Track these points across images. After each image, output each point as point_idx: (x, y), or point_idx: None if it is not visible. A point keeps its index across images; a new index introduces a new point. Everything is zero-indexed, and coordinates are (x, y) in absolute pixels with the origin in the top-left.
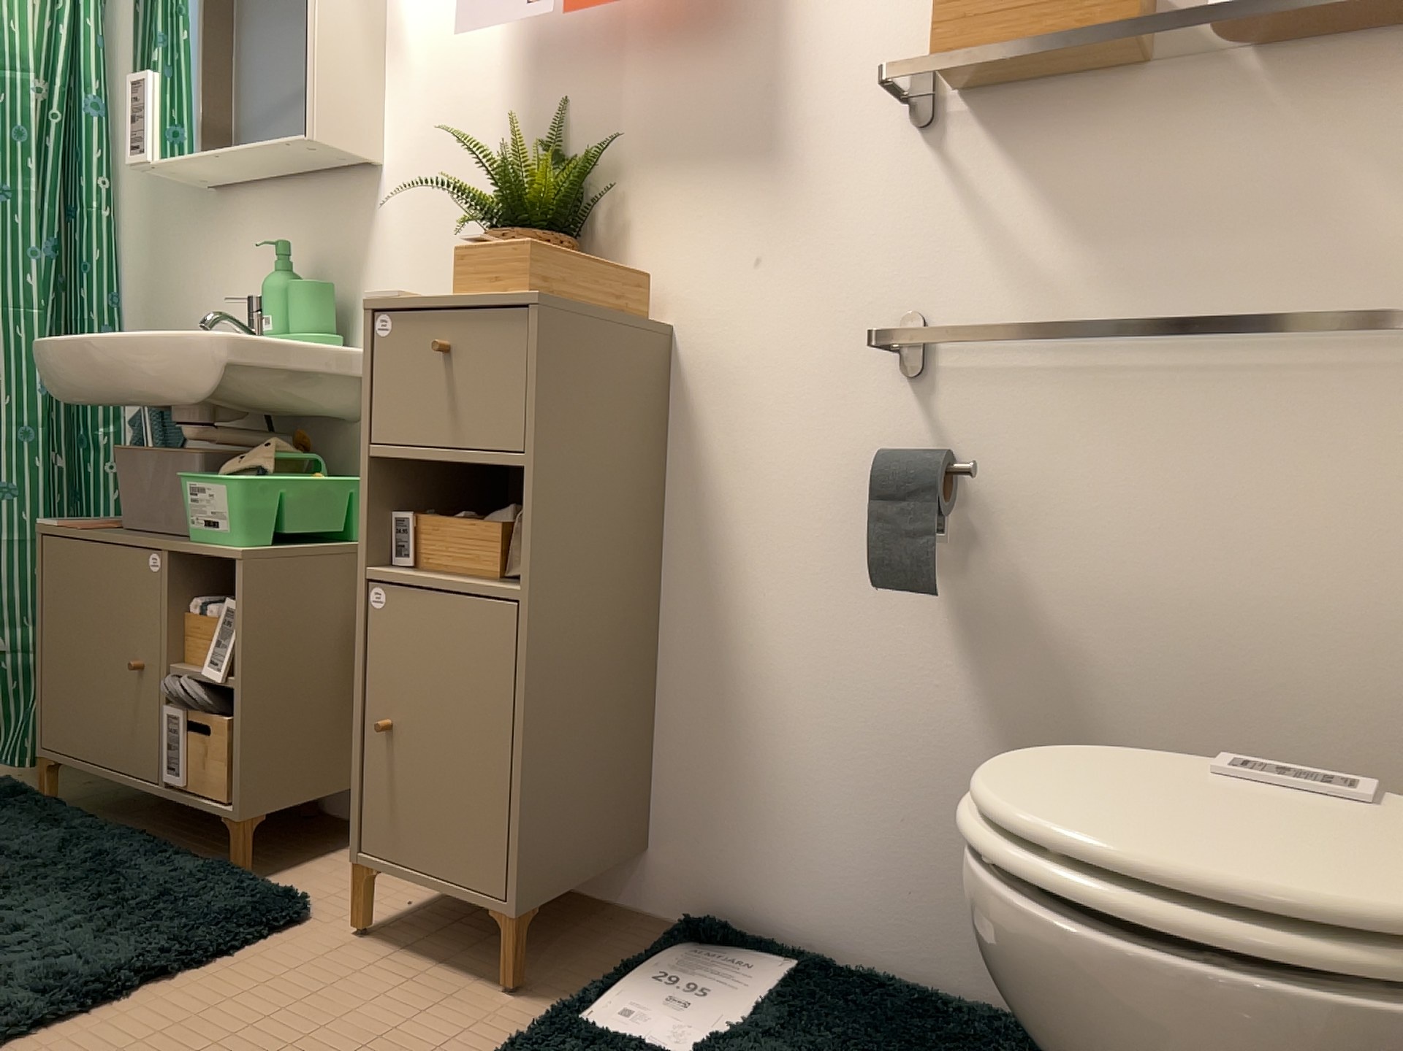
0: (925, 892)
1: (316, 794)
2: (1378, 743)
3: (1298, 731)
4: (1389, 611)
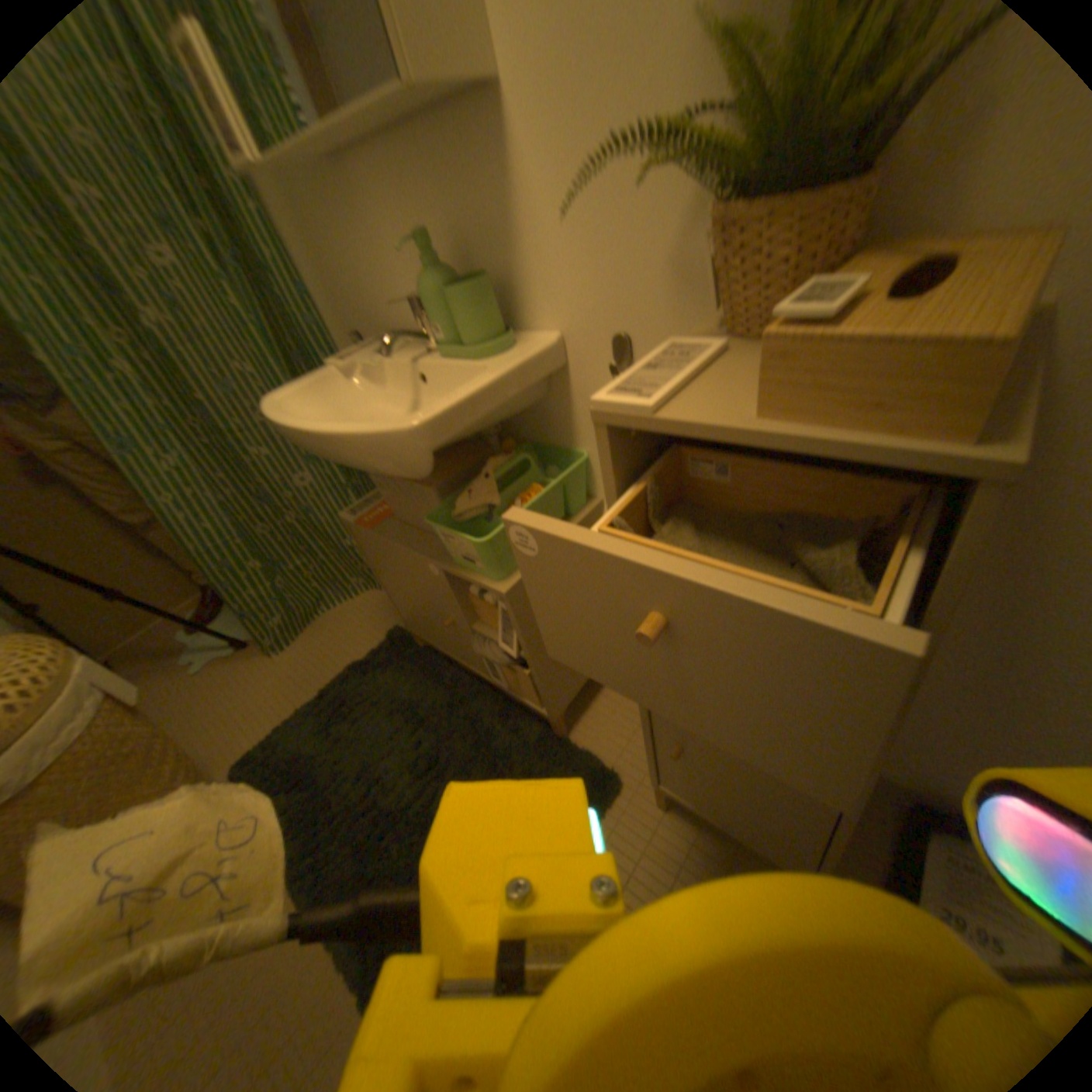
0: None
1: (588, 684)
2: None
3: None
4: None
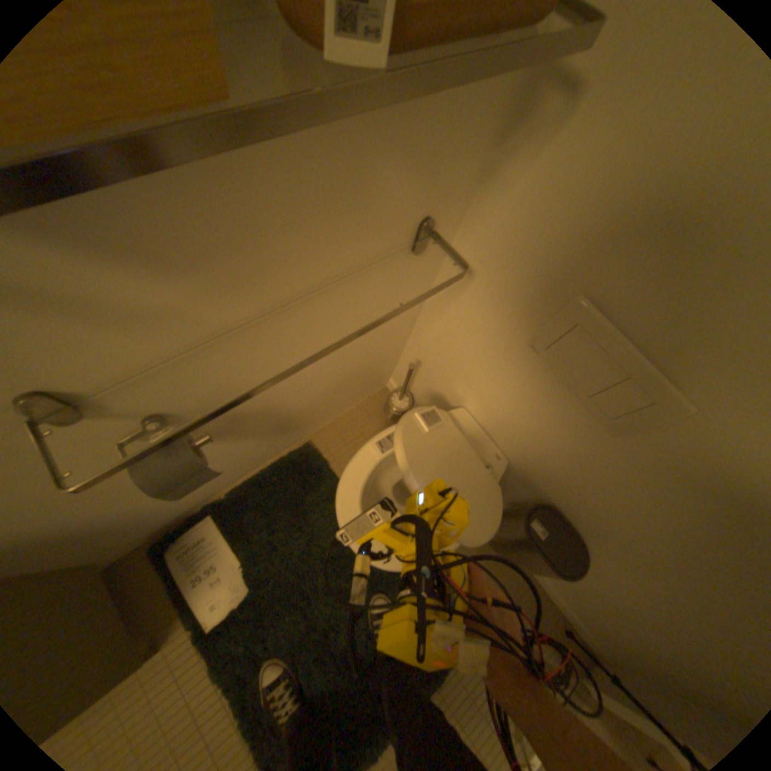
0: (237, 471)
1: None
2: (369, 357)
3: (349, 369)
4: (376, 331)
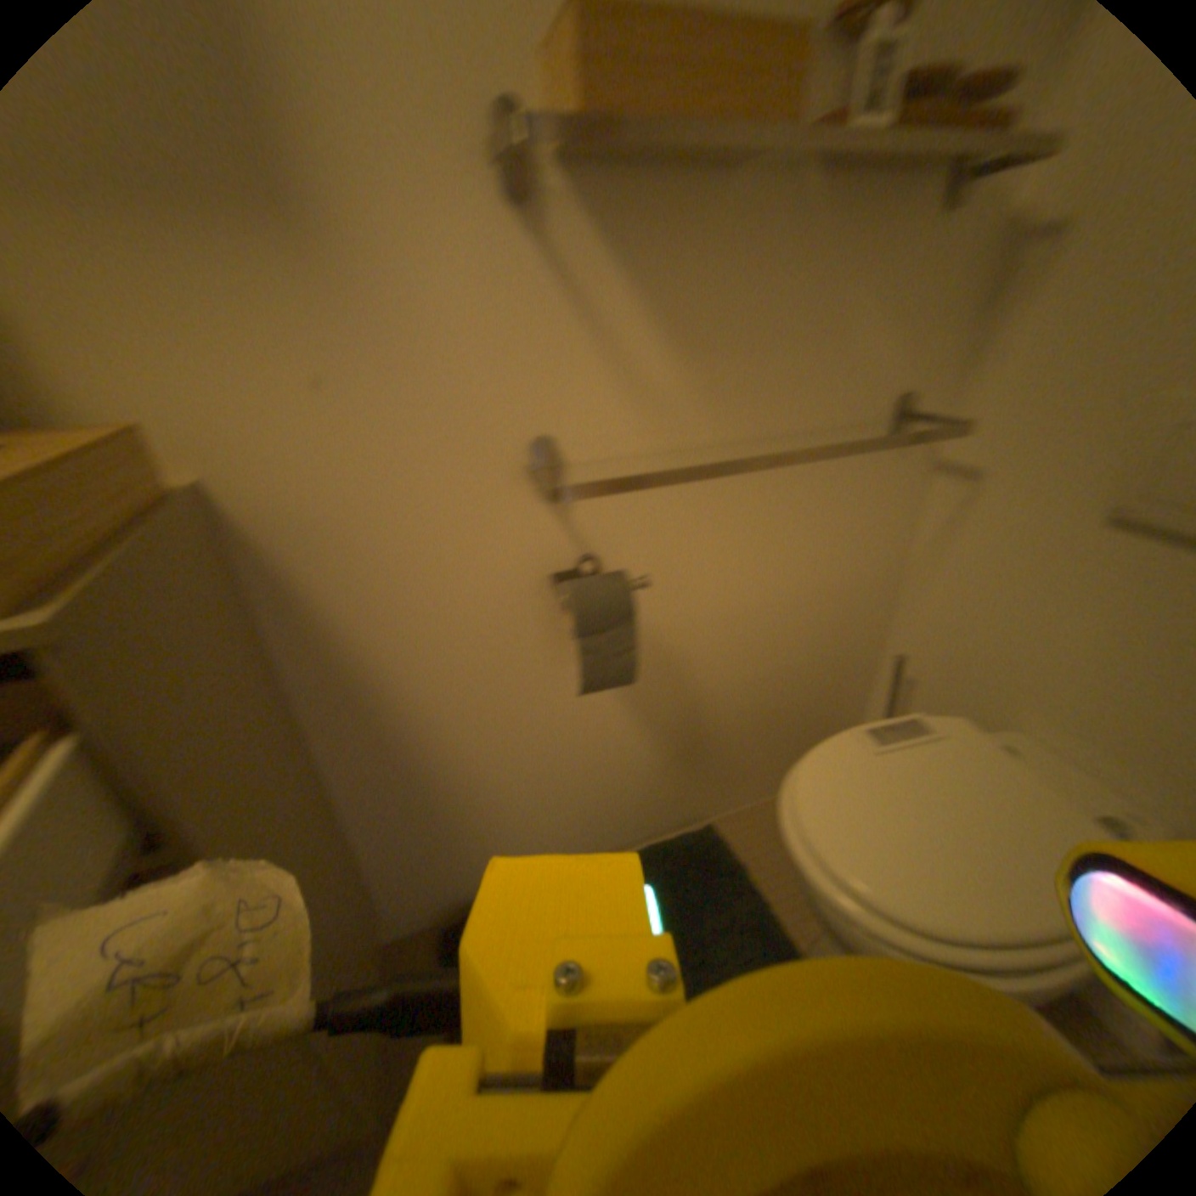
0: (613, 817)
1: None
2: (836, 645)
3: (805, 654)
4: (851, 582)
